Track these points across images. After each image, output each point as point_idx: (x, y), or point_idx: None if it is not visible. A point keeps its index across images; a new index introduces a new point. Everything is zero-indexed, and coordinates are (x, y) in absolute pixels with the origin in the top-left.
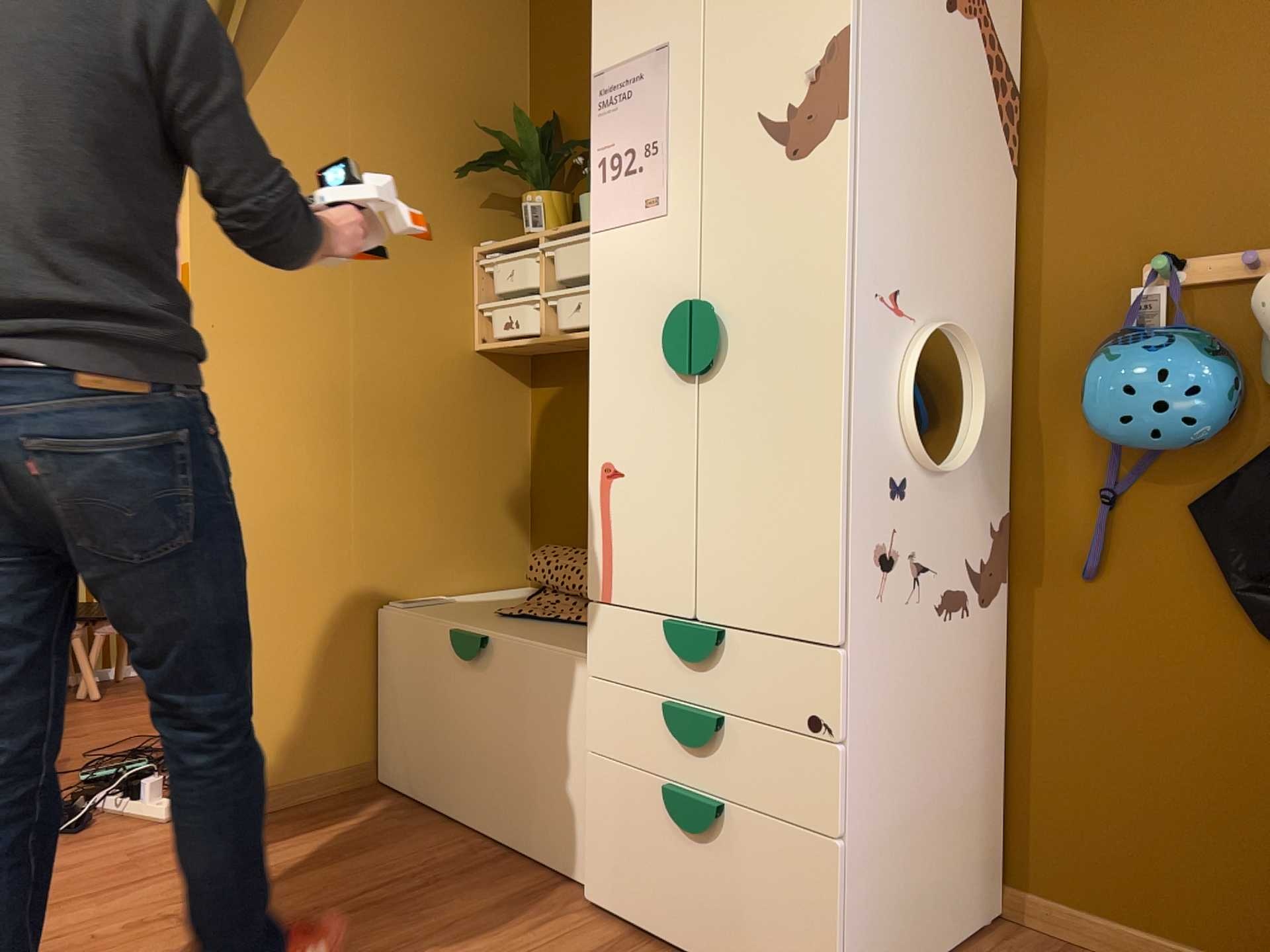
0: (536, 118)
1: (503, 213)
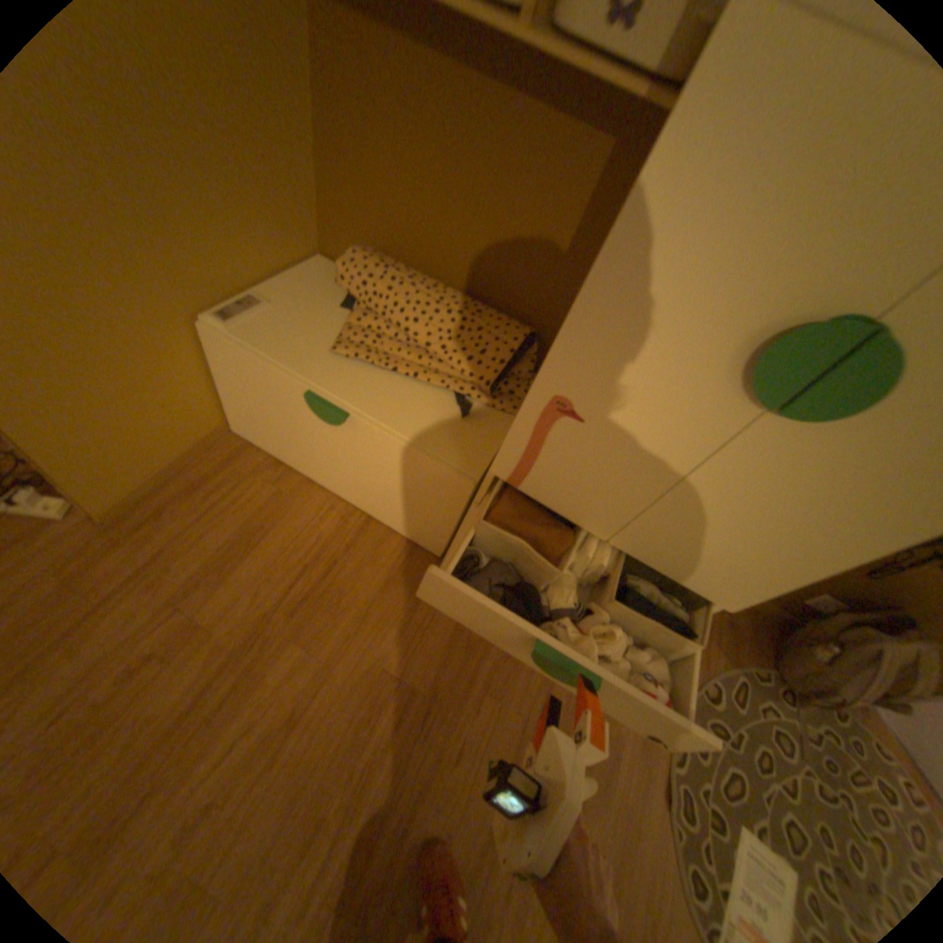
0: None
1: None
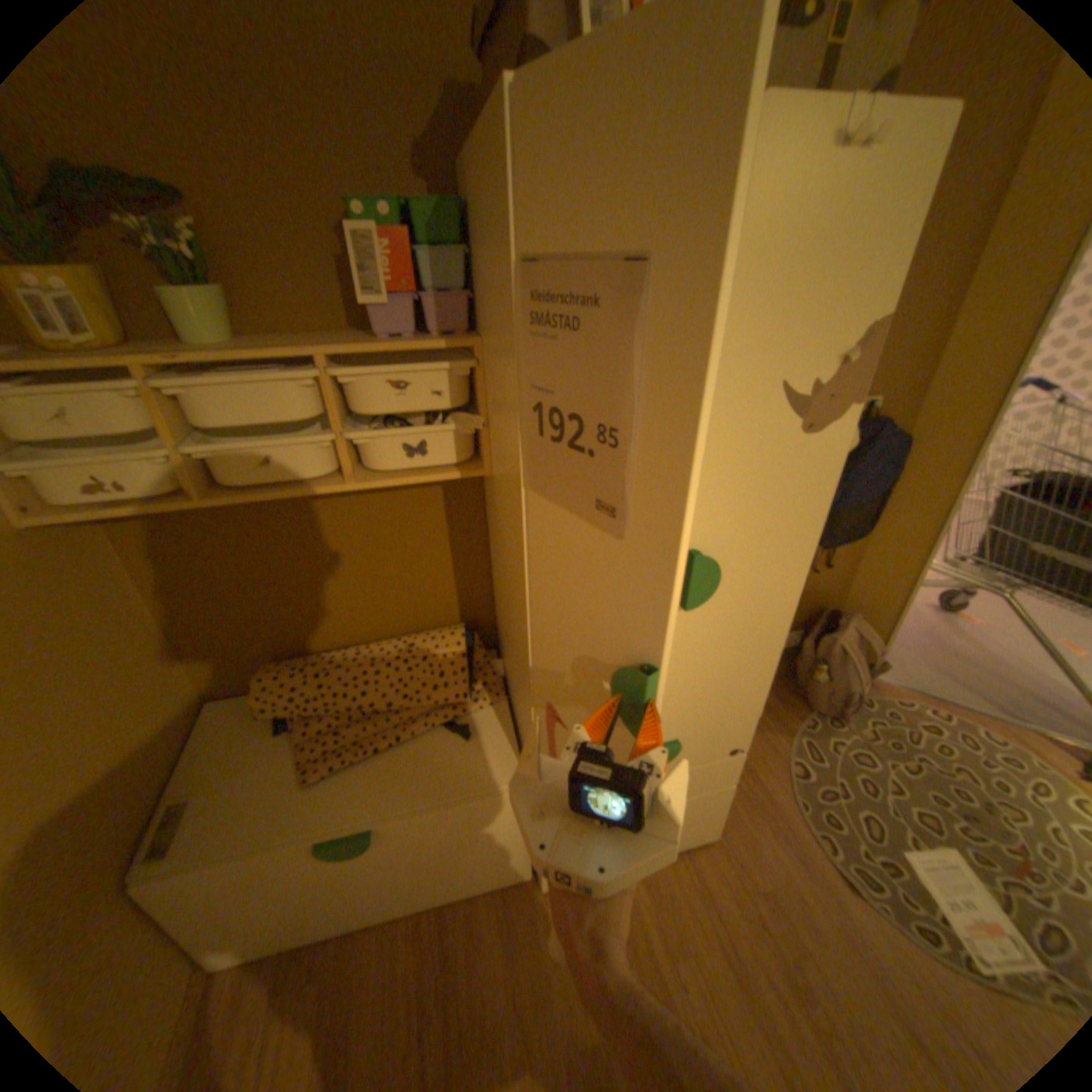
0: None
1: None
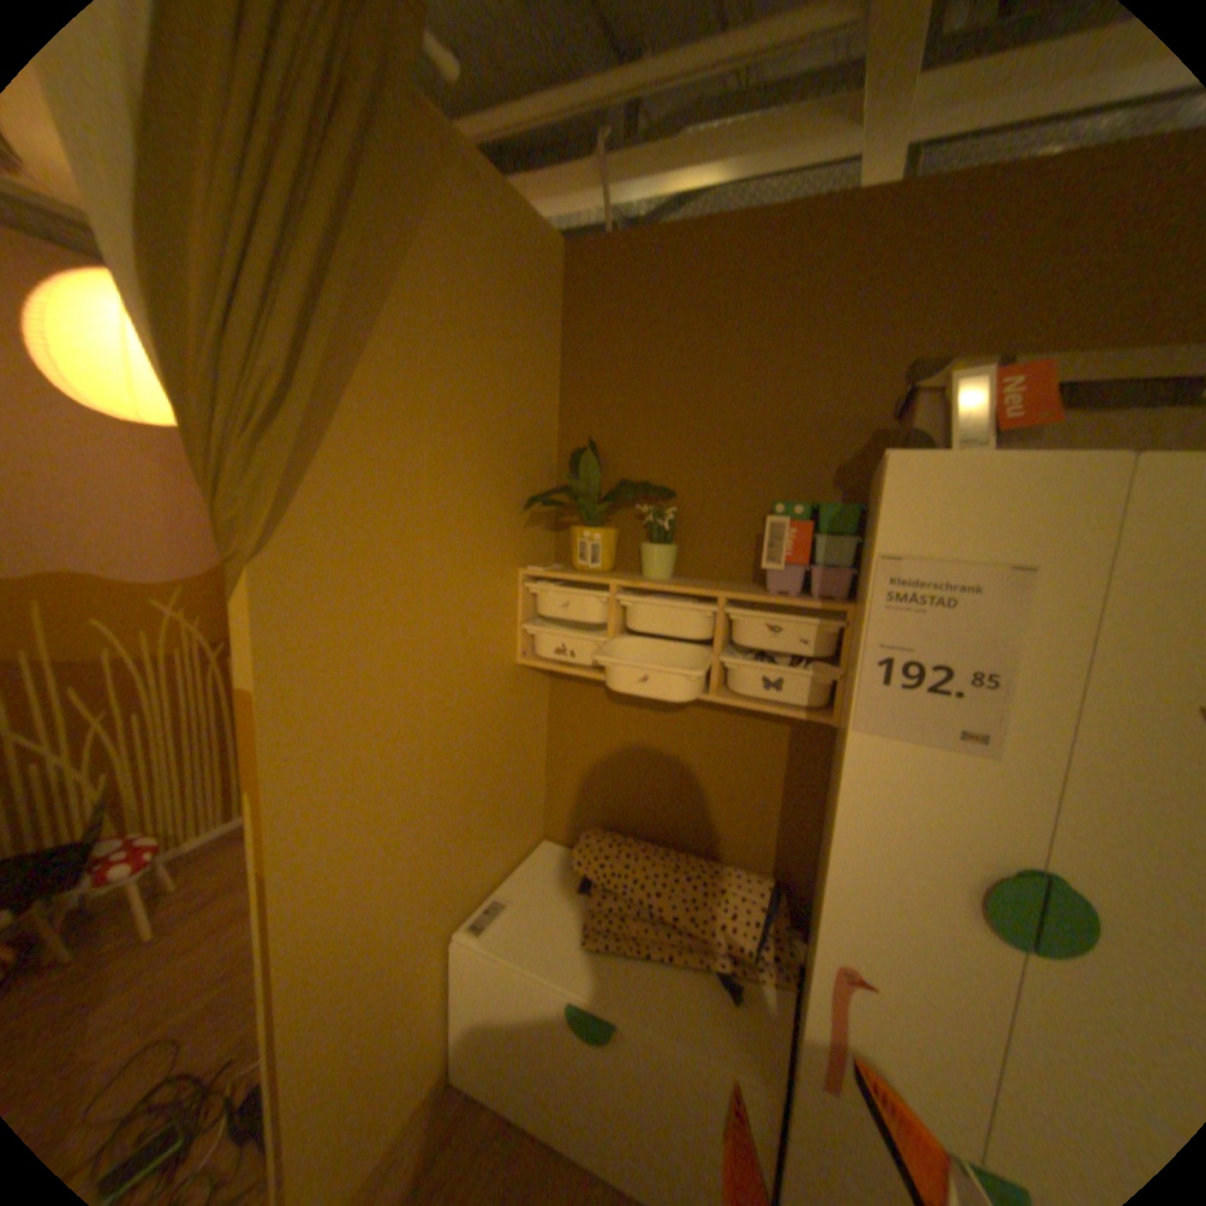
0: (567, 435)
1: (538, 528)
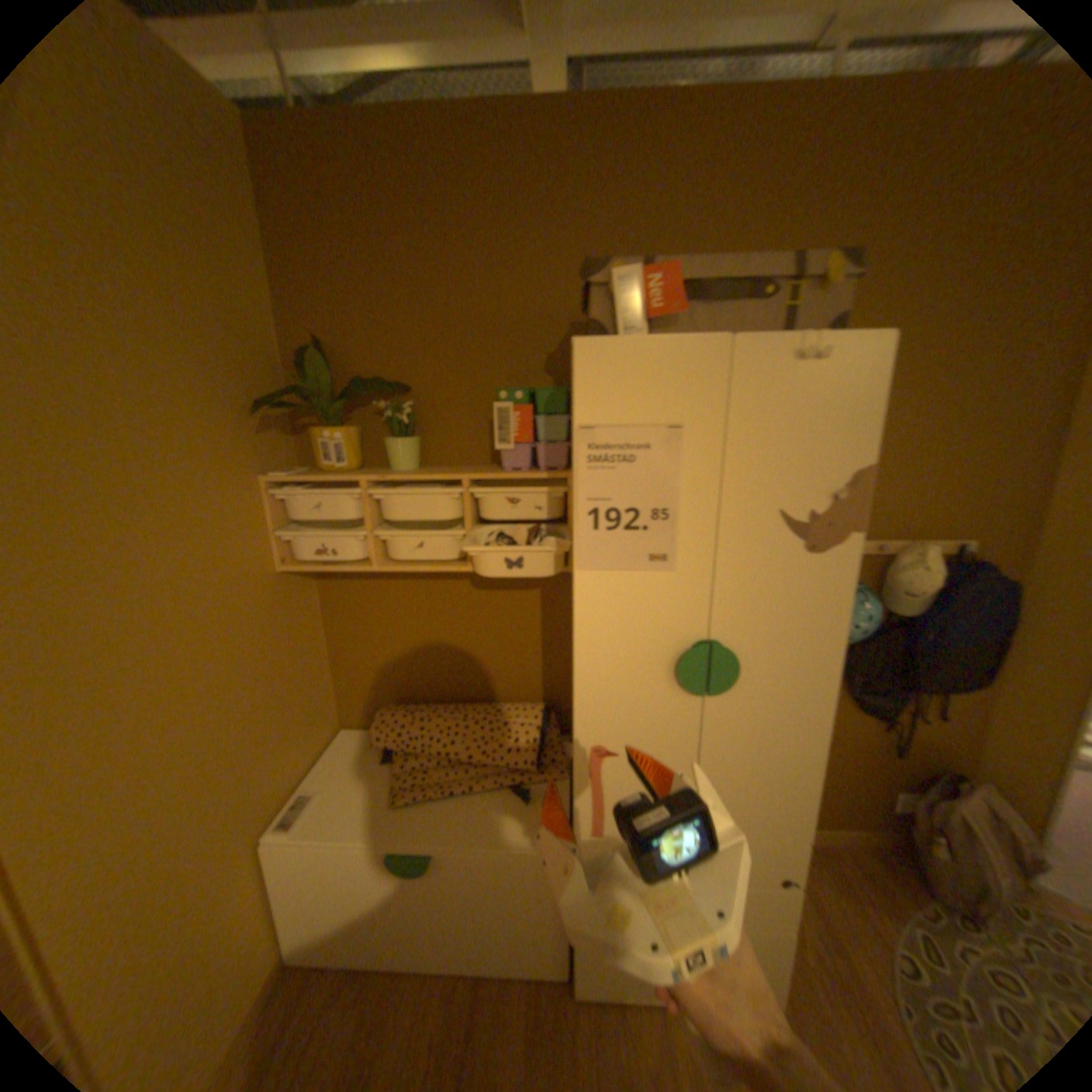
0: (287, 332)
1: (273, 432)
